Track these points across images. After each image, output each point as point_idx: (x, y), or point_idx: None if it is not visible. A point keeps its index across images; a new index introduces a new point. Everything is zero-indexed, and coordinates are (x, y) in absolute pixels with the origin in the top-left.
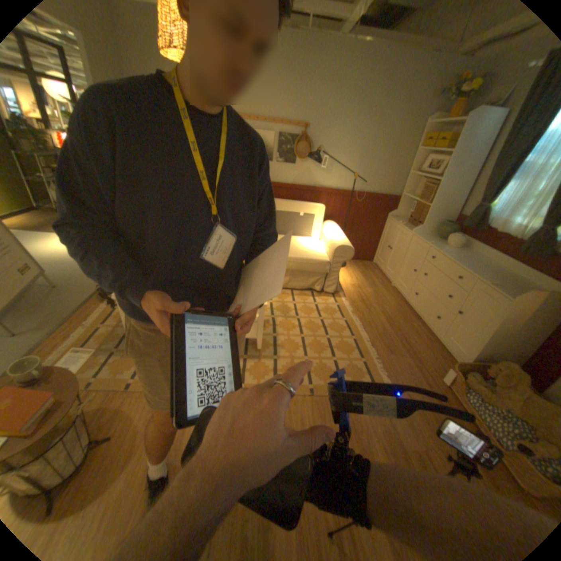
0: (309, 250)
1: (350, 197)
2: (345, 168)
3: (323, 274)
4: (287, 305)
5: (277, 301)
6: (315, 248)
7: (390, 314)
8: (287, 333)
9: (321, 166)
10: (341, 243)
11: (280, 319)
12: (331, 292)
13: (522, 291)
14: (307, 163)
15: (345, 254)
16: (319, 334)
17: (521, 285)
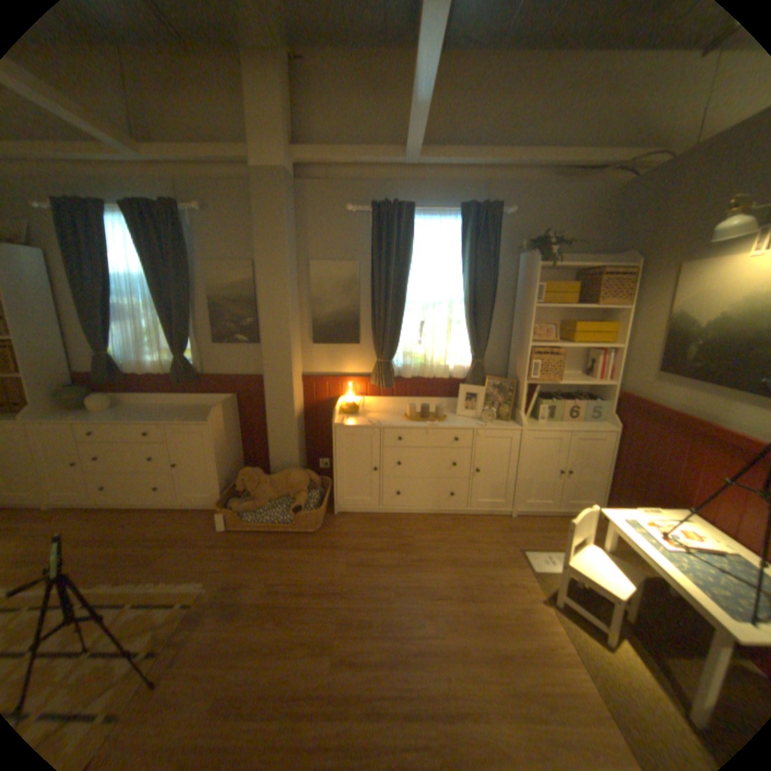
0: None
1: None
2: None
3: None
4: None
5: None
6: None
7: (89, 537)
8: None
9: None
10: None
11: None
12: None
13: (202, 413)
14: None
15: None
16: None
17: (196, 410)
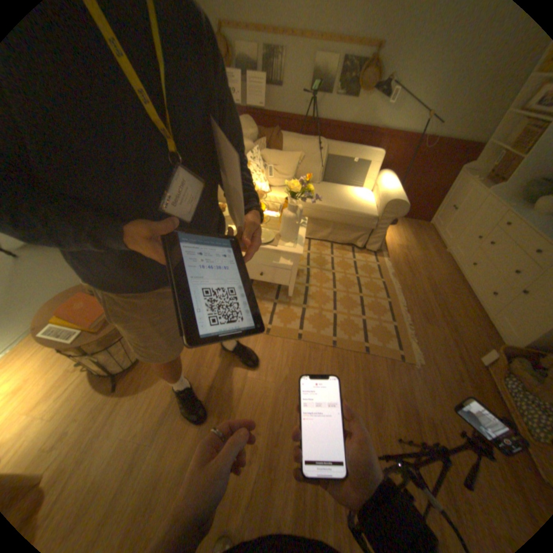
0: (357, 202)
1: (419, 142)
2: (420, 104)
3: (369, 230)
4: (324, 257)
5: (315, 253)
6: (365, 200)
7: (437, 282)
8: (320, 286)
9: (390, 100)
10: (396, 197)
11: (315, 271)
12: (374, 250)
13: None
14: (374, 97)
15: (398, 209)
16: (352, 291)
17: None
